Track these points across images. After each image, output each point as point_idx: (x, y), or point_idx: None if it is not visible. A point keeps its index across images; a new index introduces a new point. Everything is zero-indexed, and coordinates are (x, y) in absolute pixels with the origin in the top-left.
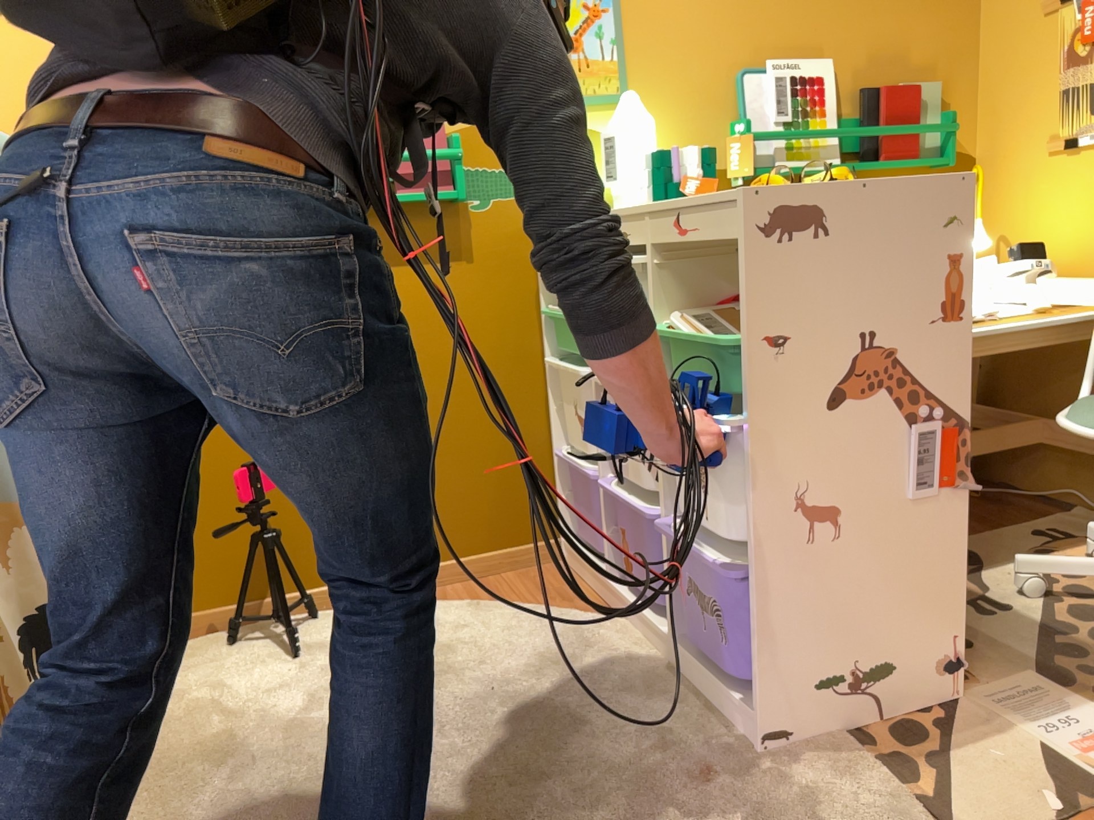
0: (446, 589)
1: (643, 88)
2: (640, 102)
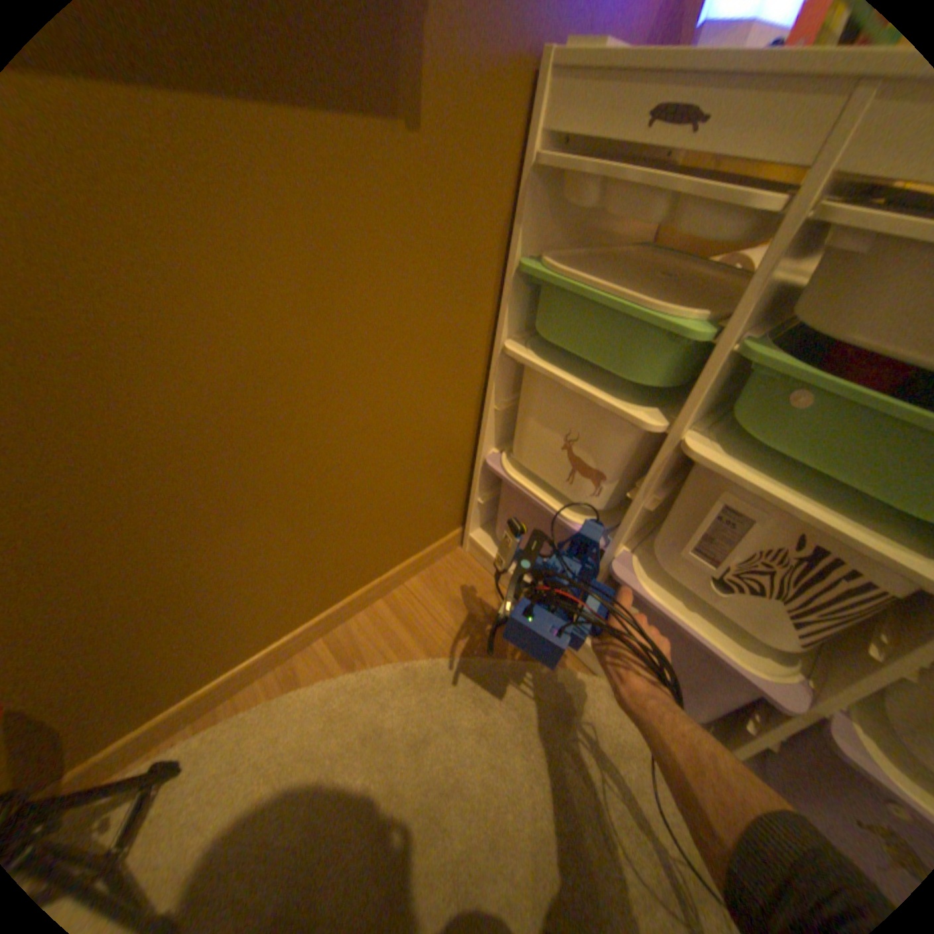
0: (355, 630)
1: None
2: None
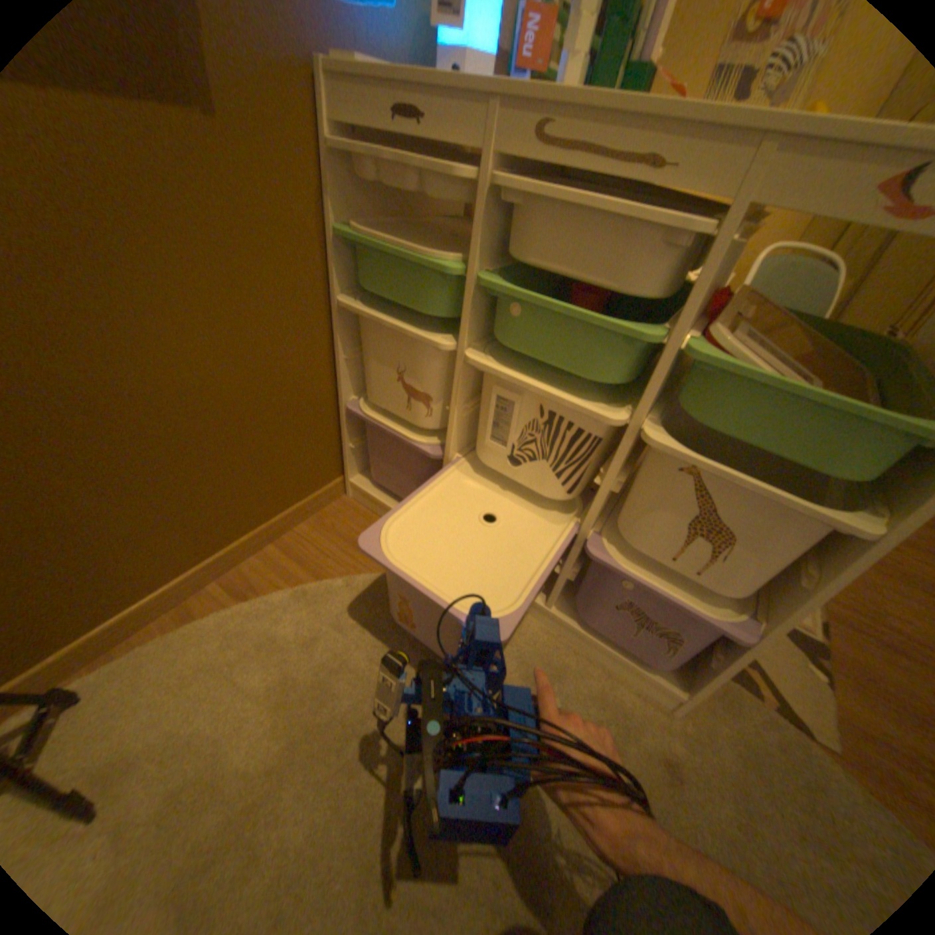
0: (247, 571)
1: None
2: None
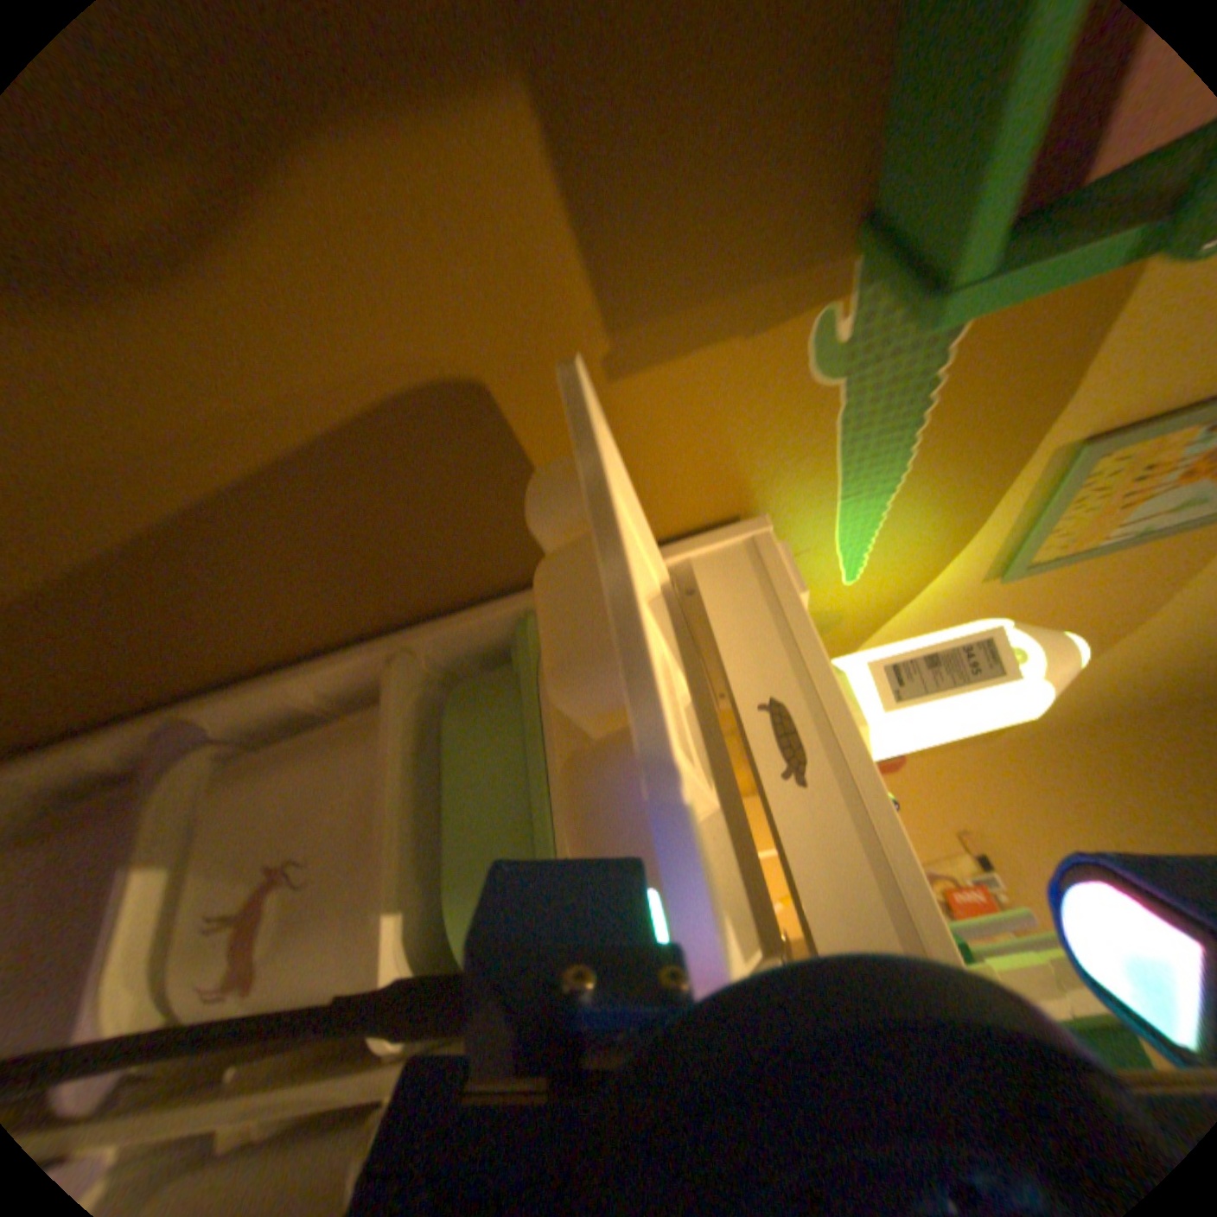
0: None
1: (1015, 601)
2: (990, 606)
